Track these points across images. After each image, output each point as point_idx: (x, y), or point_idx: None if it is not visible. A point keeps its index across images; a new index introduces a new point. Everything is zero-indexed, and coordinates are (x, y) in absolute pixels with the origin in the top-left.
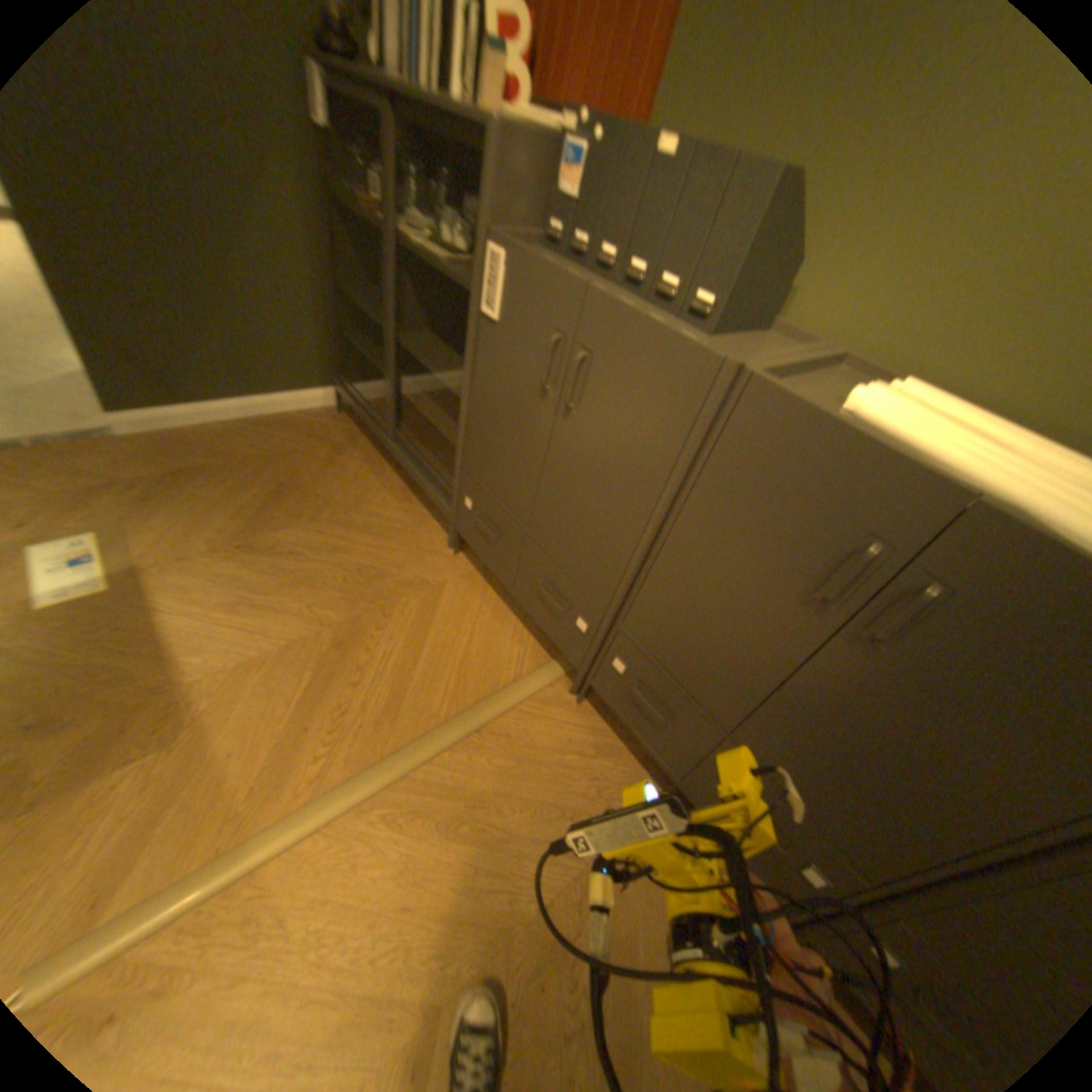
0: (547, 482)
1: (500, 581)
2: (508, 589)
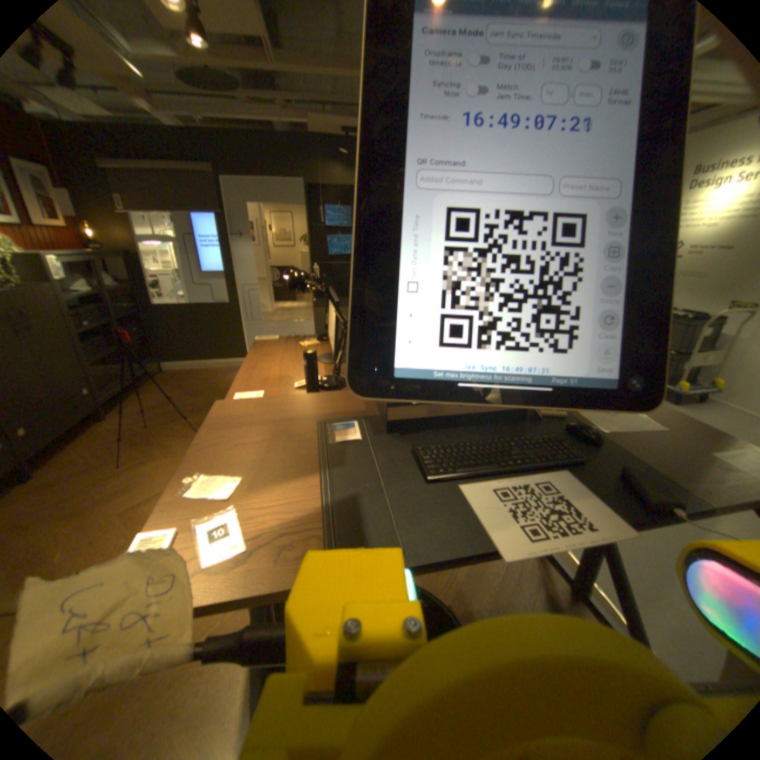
0: None
1: None
2: None
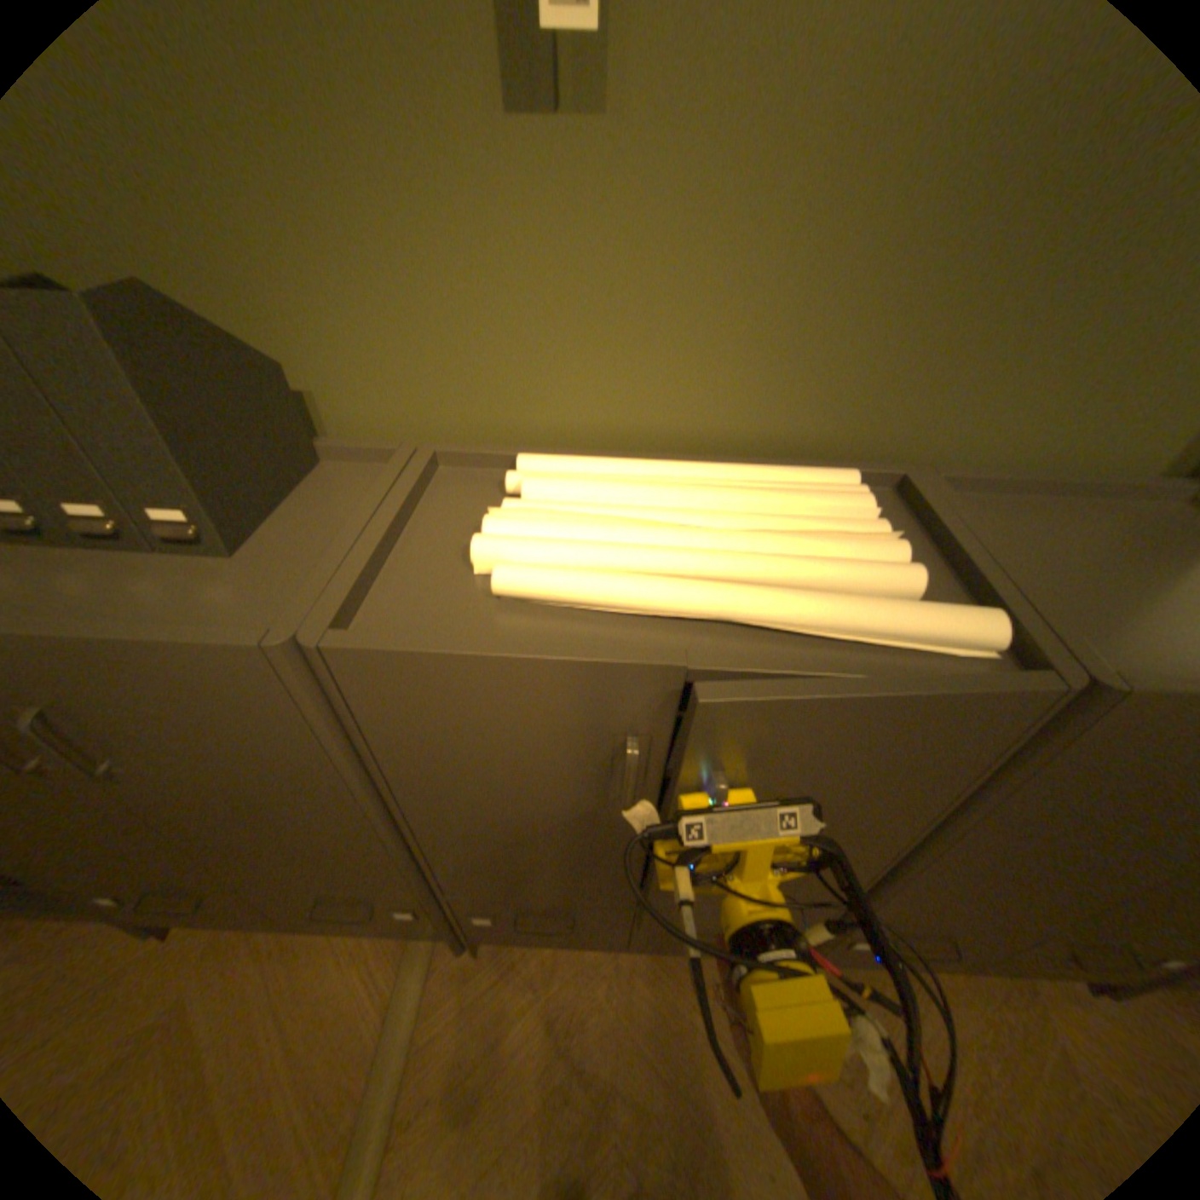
0: (192, 841)
1: (262, 931)
2: (282, 932)
